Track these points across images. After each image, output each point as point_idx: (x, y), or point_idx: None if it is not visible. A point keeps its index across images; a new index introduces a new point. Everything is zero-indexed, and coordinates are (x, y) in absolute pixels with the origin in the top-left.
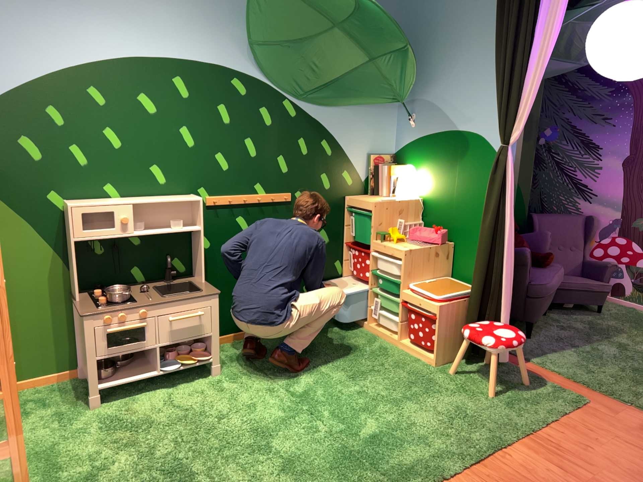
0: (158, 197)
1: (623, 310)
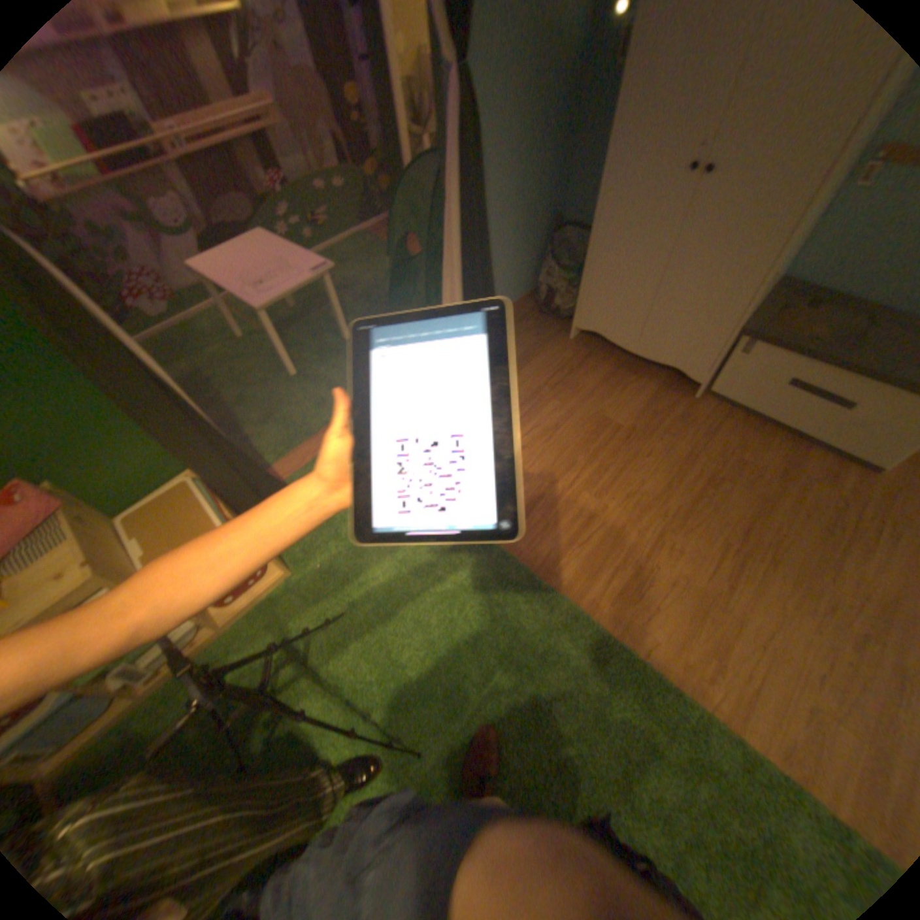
0: None
1: None
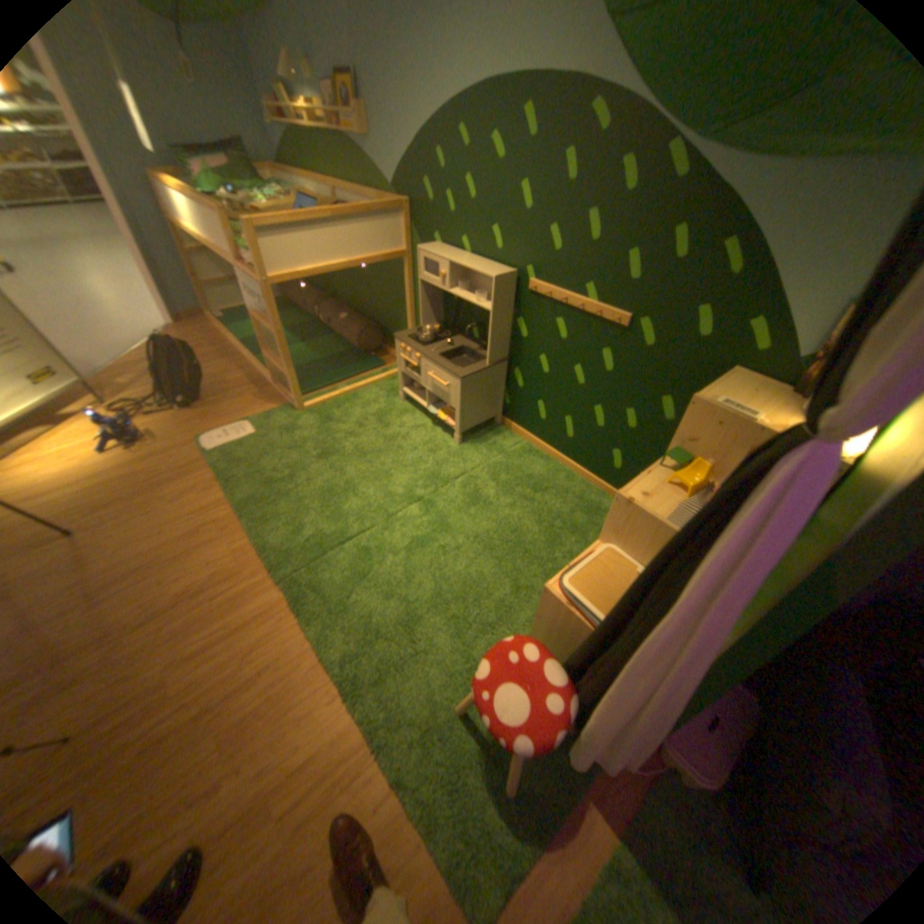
0: (484, 264)
1: None
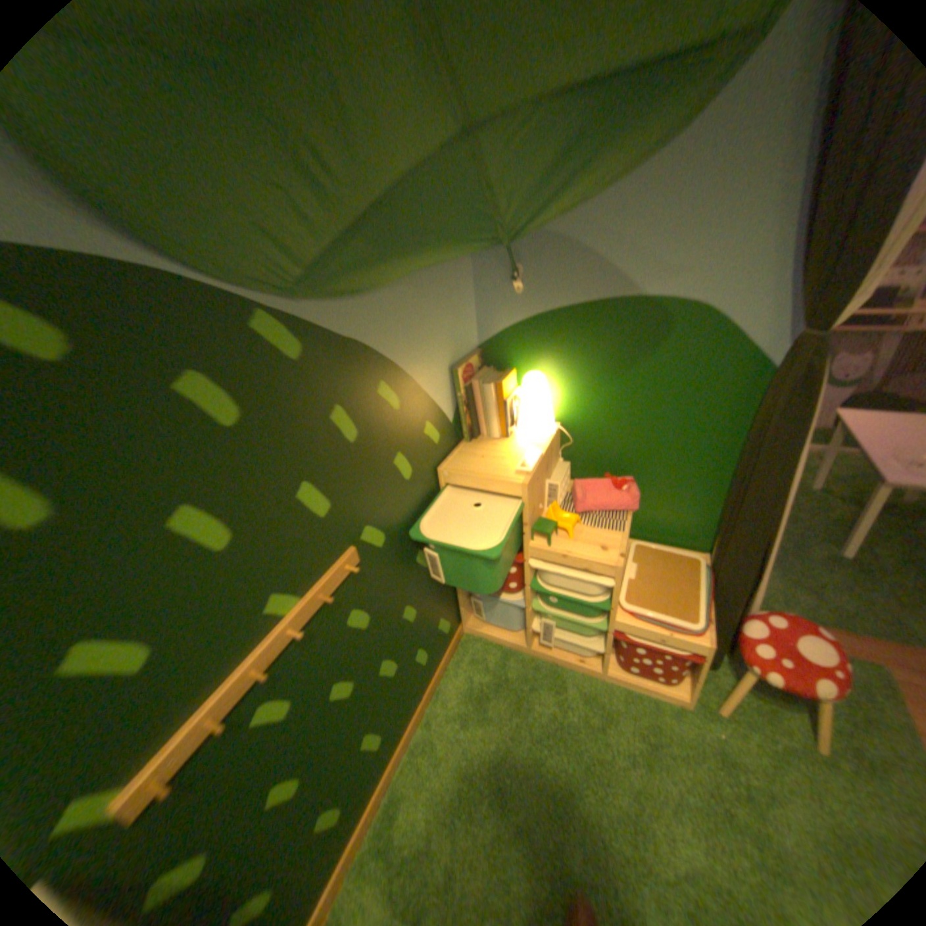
0: None
1: None
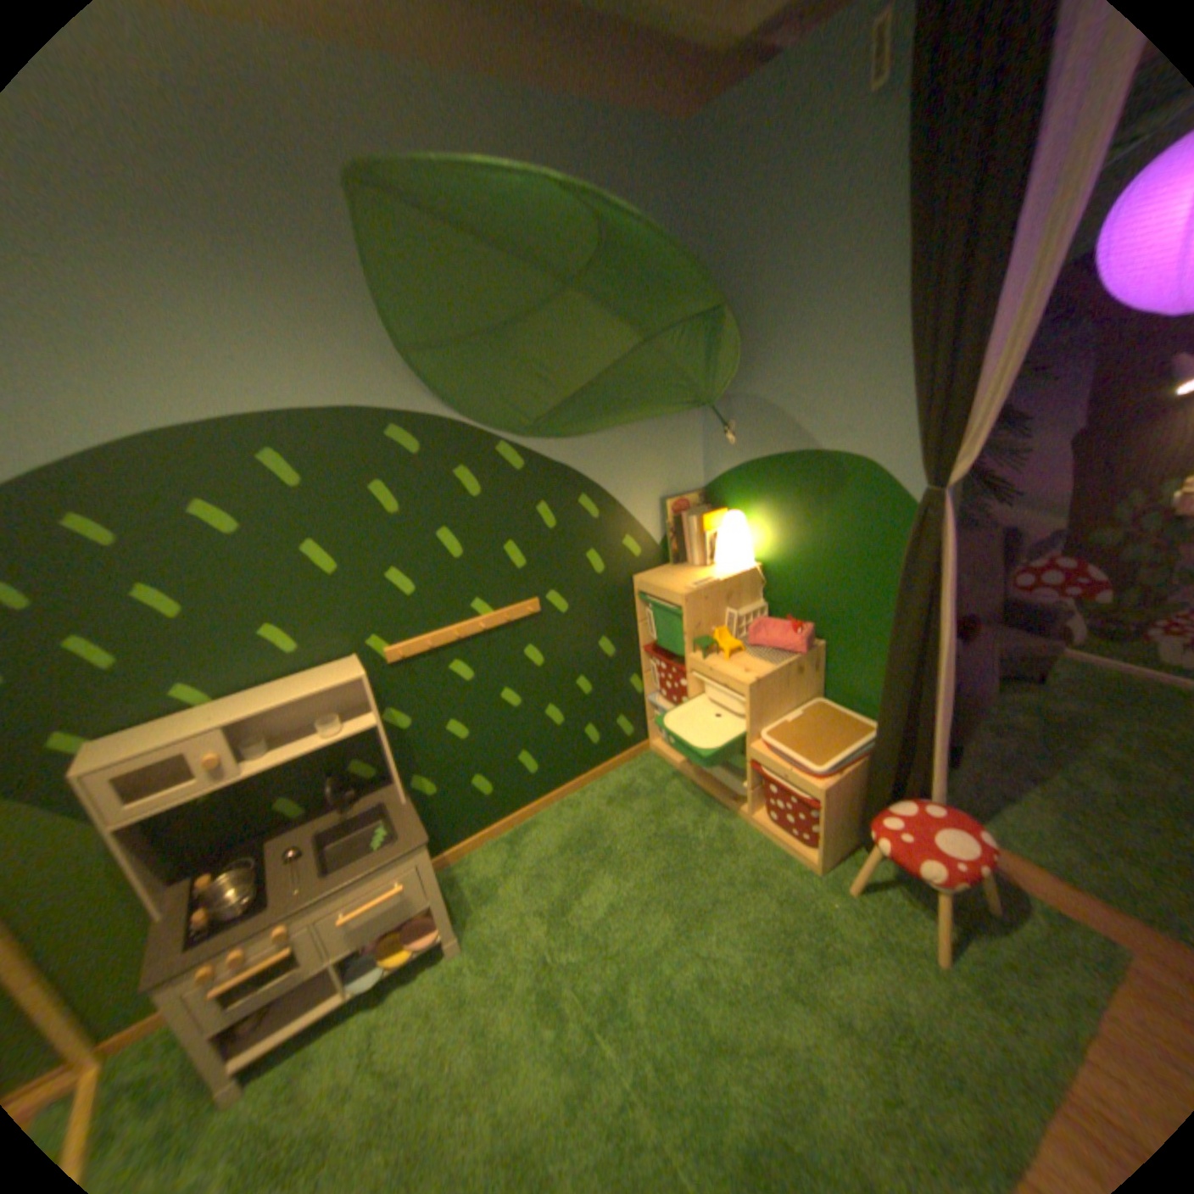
0: (286, 684)
1: (1079, 674)
